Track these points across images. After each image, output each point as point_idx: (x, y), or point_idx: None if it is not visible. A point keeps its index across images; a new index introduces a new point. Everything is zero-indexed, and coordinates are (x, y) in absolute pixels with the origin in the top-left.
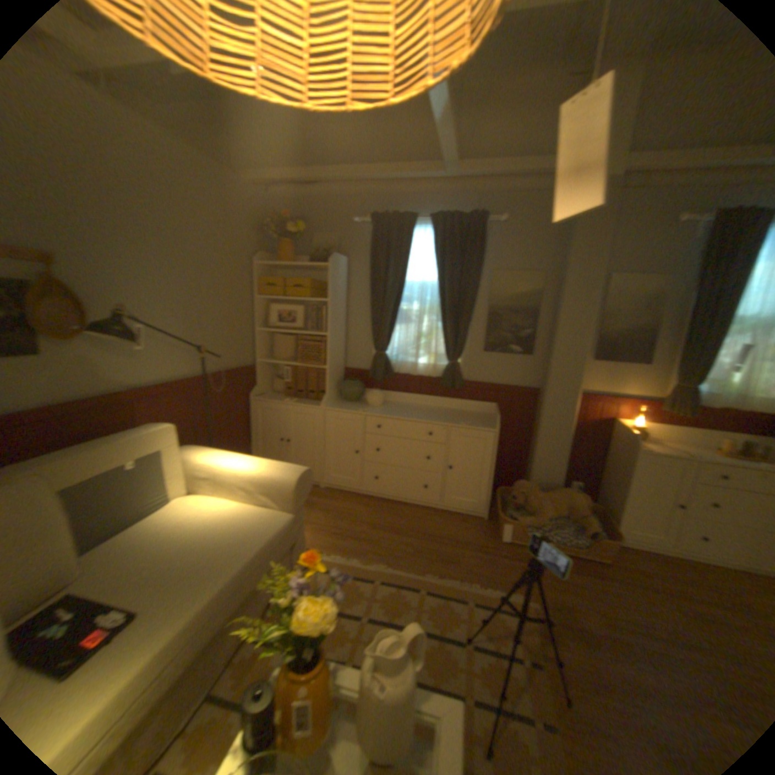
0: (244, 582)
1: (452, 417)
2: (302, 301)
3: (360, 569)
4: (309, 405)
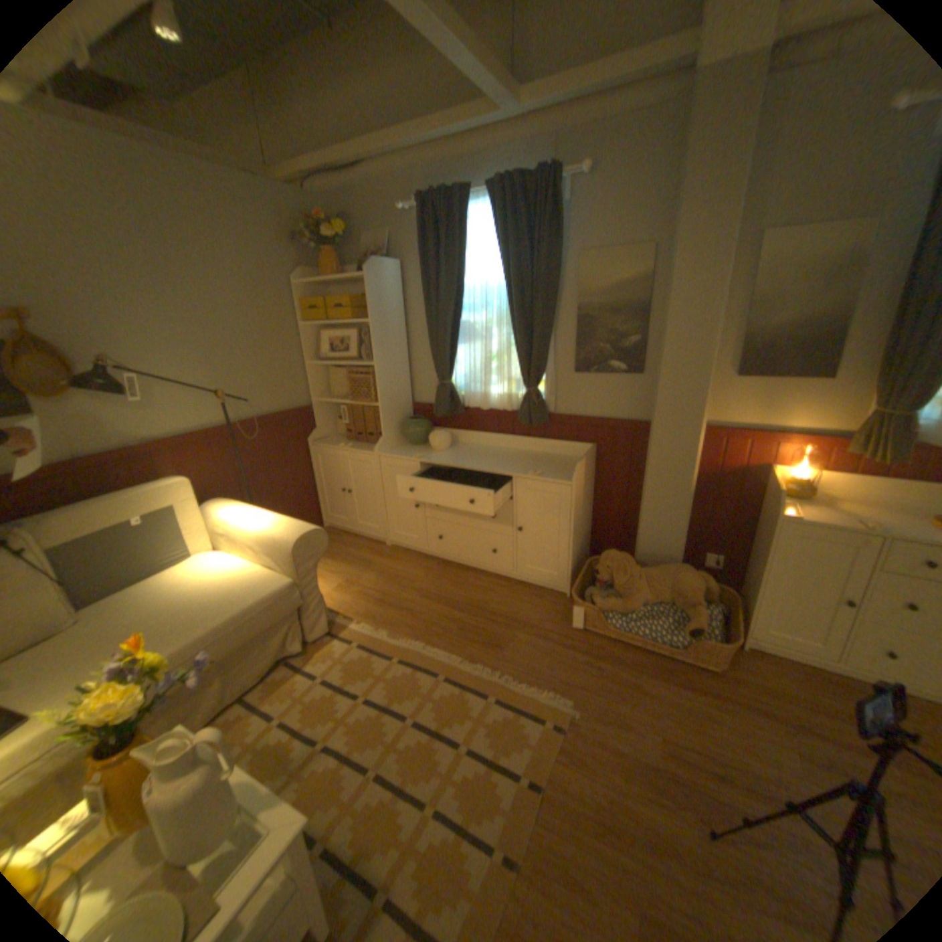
0: (203, 648)
1: (525, 464)
2: (351, 323)
3: (382, 642)
4: (362, 450)
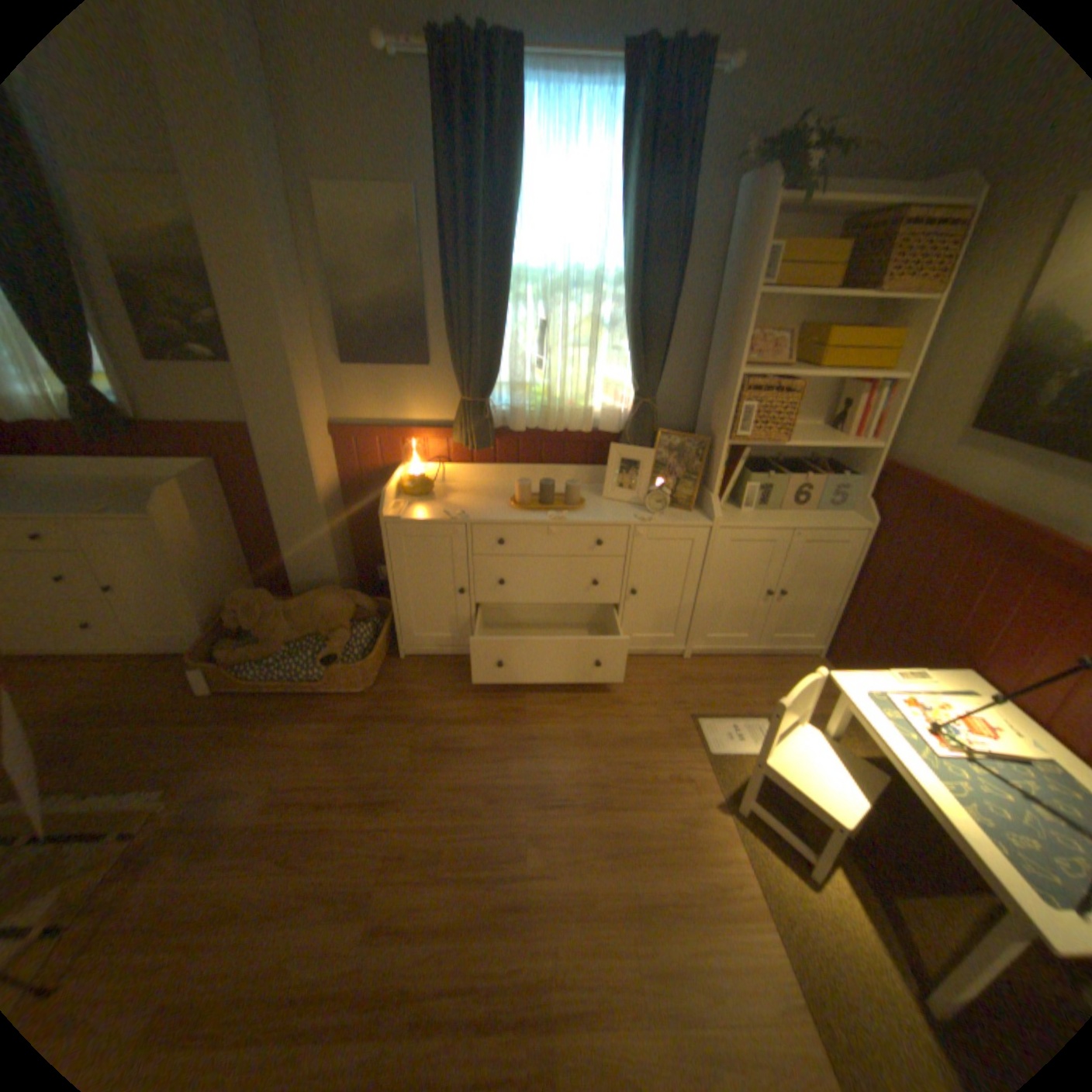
0: None
1: (97, 498)
2: None
3: None
4: None
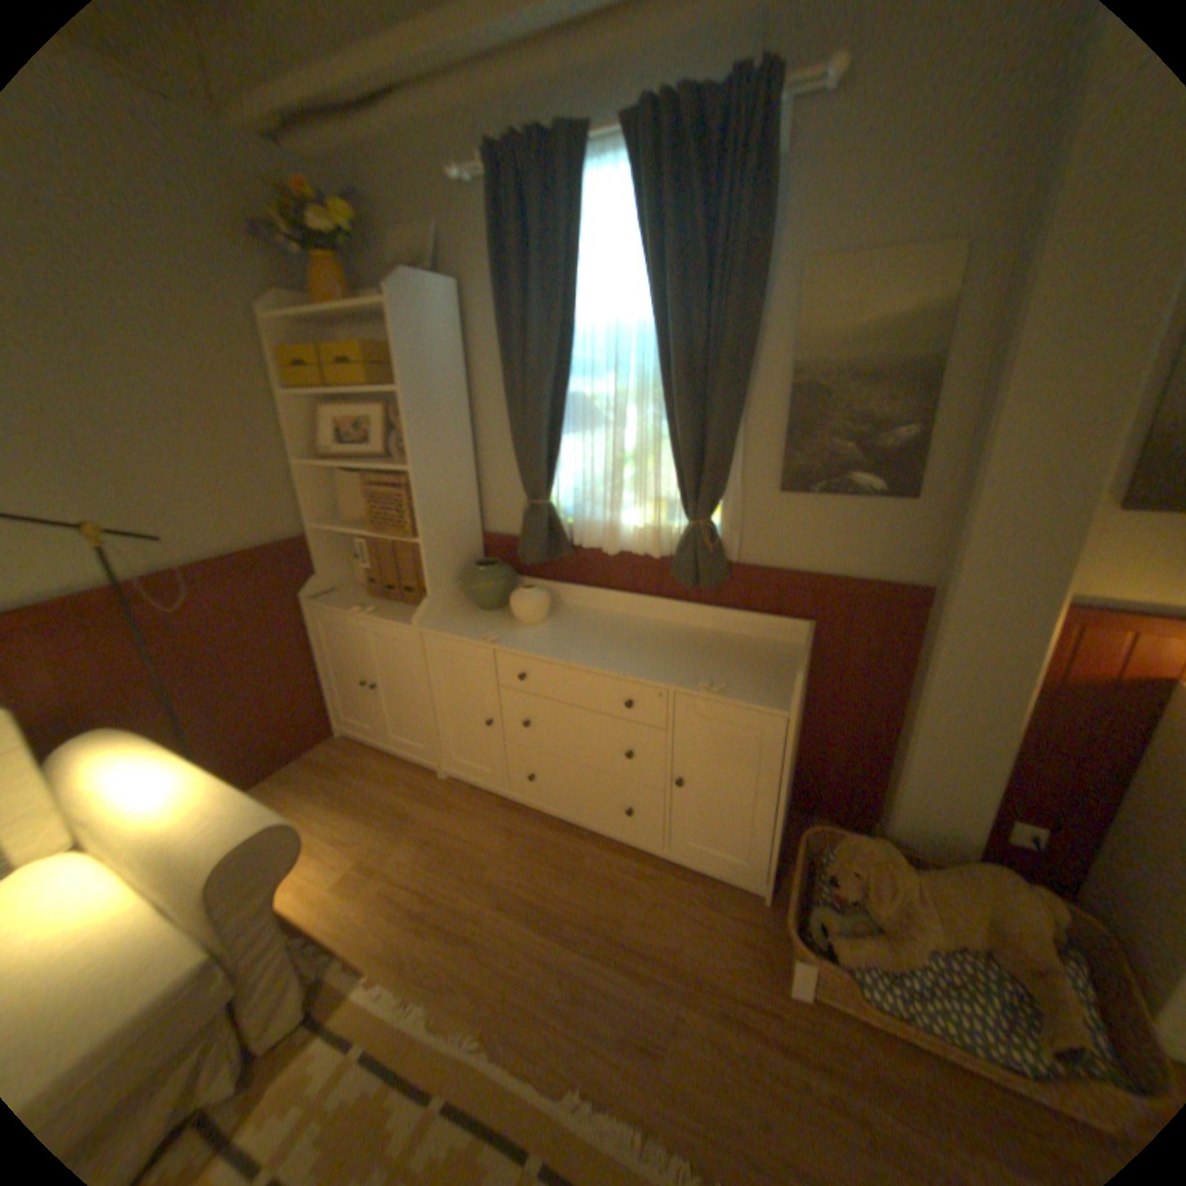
0: None
1: (689, 659)
2: (369, 391)
3: (415, 1042)
4: (392, 620)
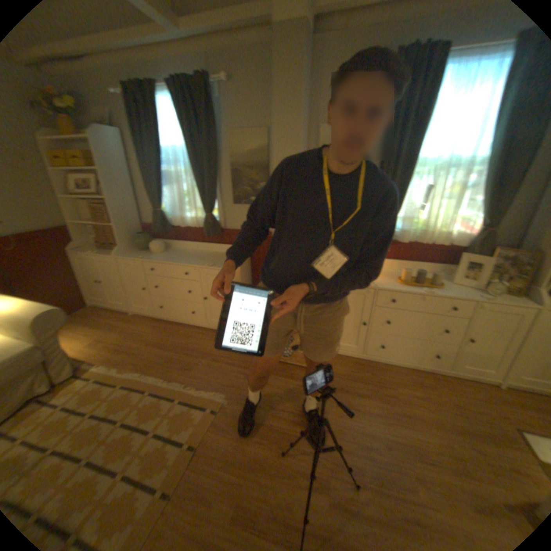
0: None
1: (206, 260)
2: (87, 169)
3: (111, 377)
4: (103, 255)
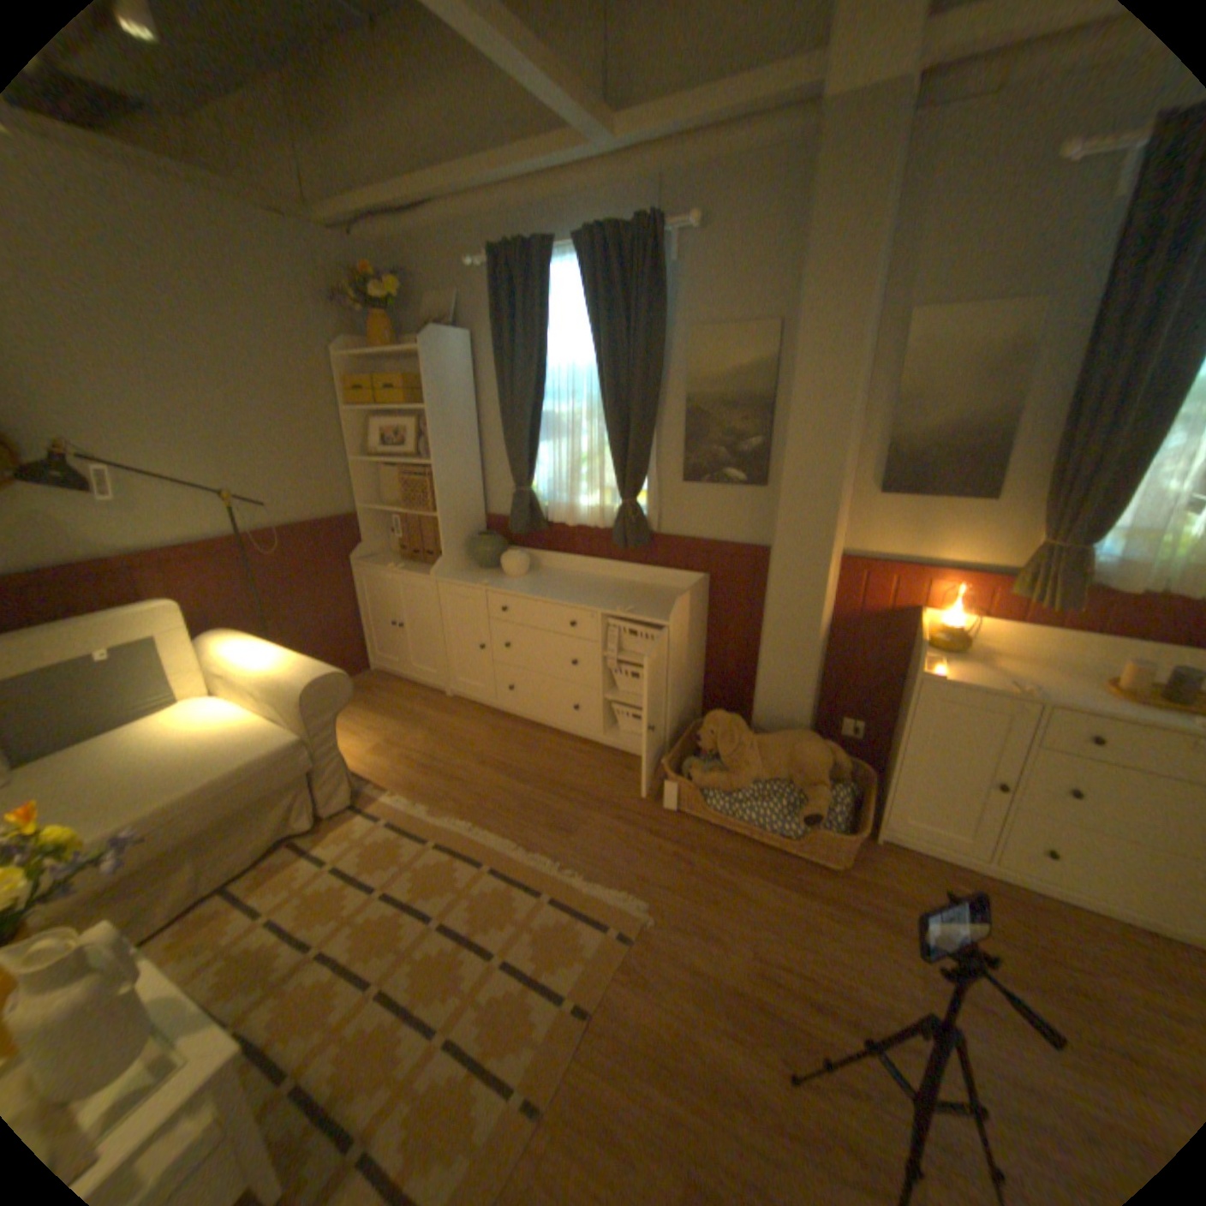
0: (166, 823)
1: (617, 598)
2: (407, 409)
3: (419, 821)
4: (417, 574)
